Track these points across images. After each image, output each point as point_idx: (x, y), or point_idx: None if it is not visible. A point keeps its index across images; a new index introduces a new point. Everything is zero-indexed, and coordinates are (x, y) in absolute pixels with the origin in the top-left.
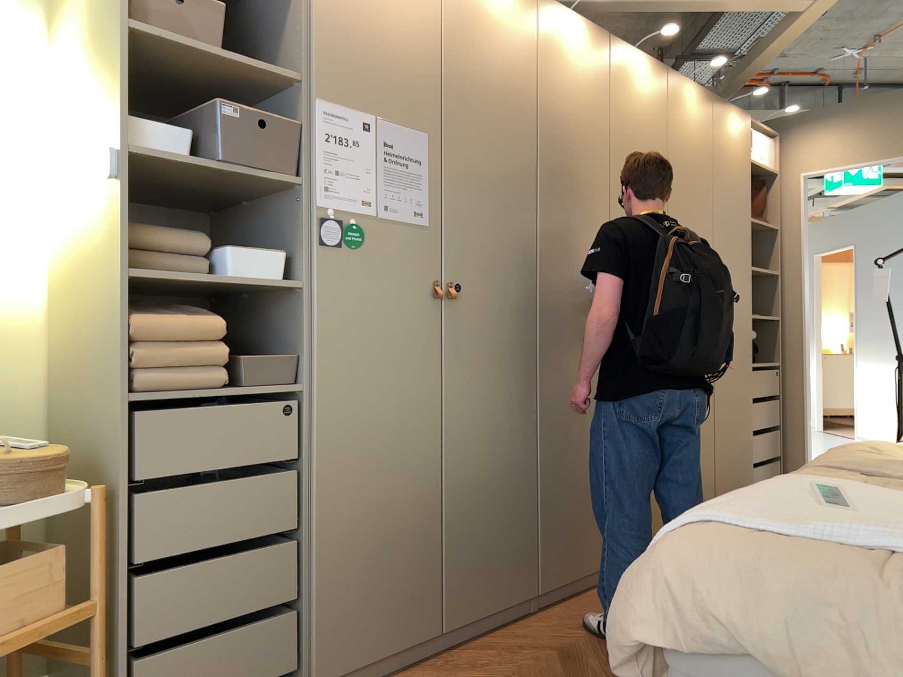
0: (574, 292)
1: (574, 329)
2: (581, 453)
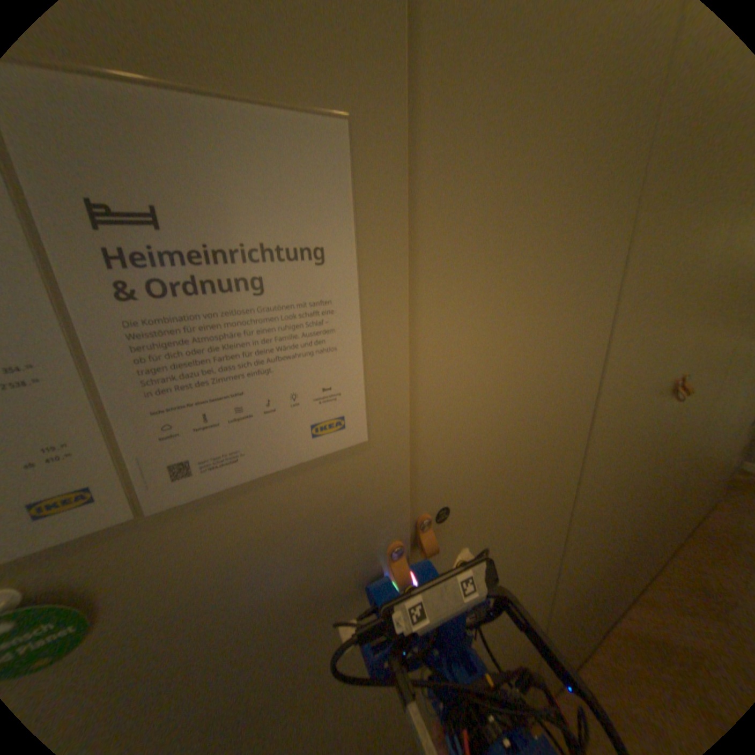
0: (638, 402)
1: (625, 453)
2: (598, 578)
